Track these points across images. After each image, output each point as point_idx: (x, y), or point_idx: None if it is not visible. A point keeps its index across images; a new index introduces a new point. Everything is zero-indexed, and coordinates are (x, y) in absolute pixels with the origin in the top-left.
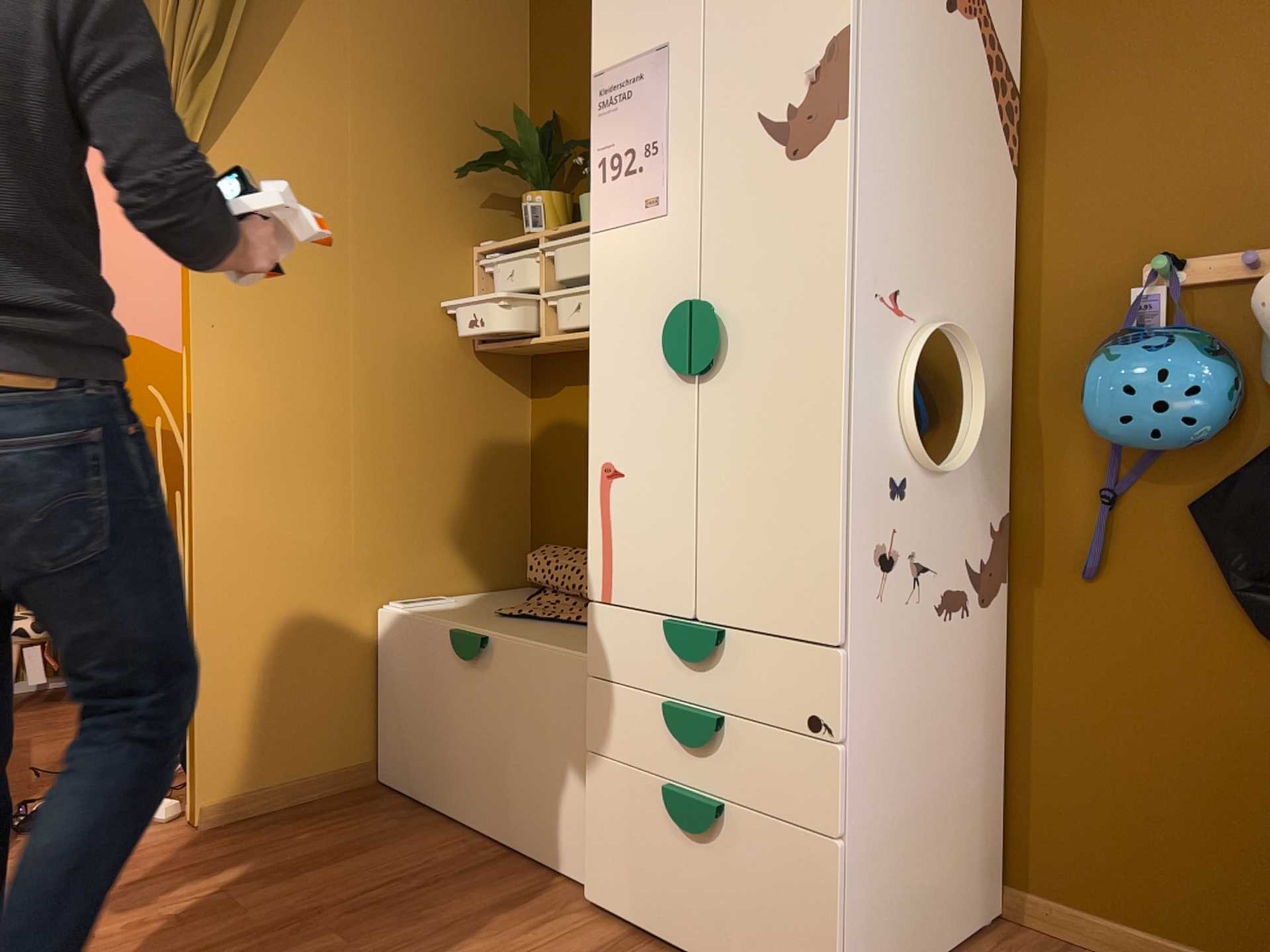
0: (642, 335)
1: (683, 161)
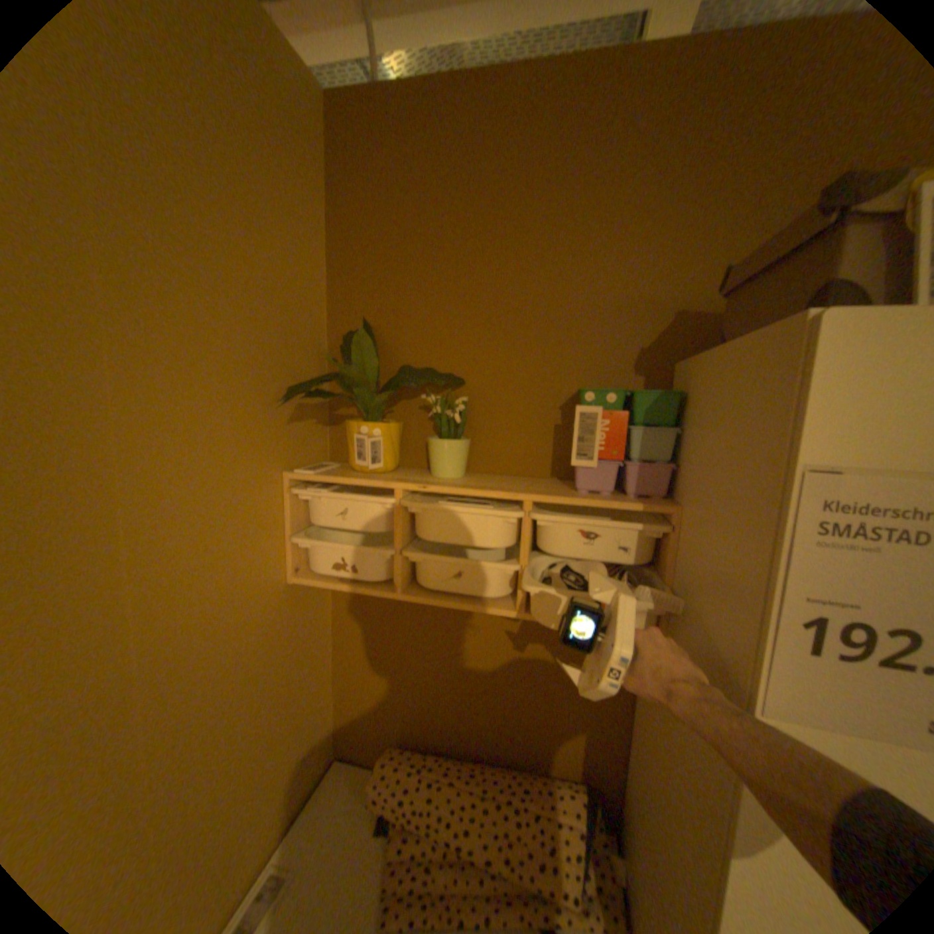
0: None
1: None
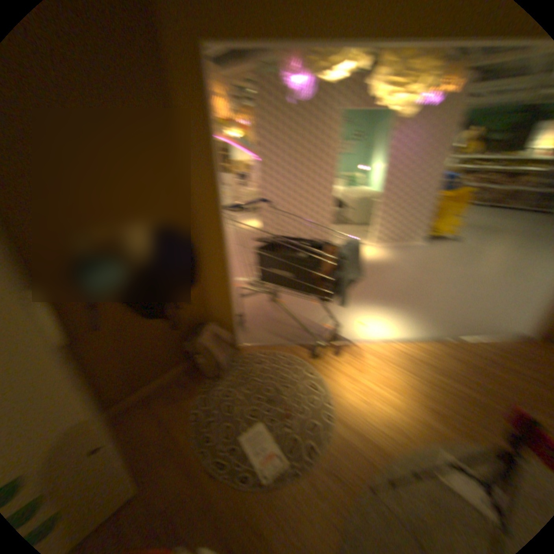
0: None
1: None
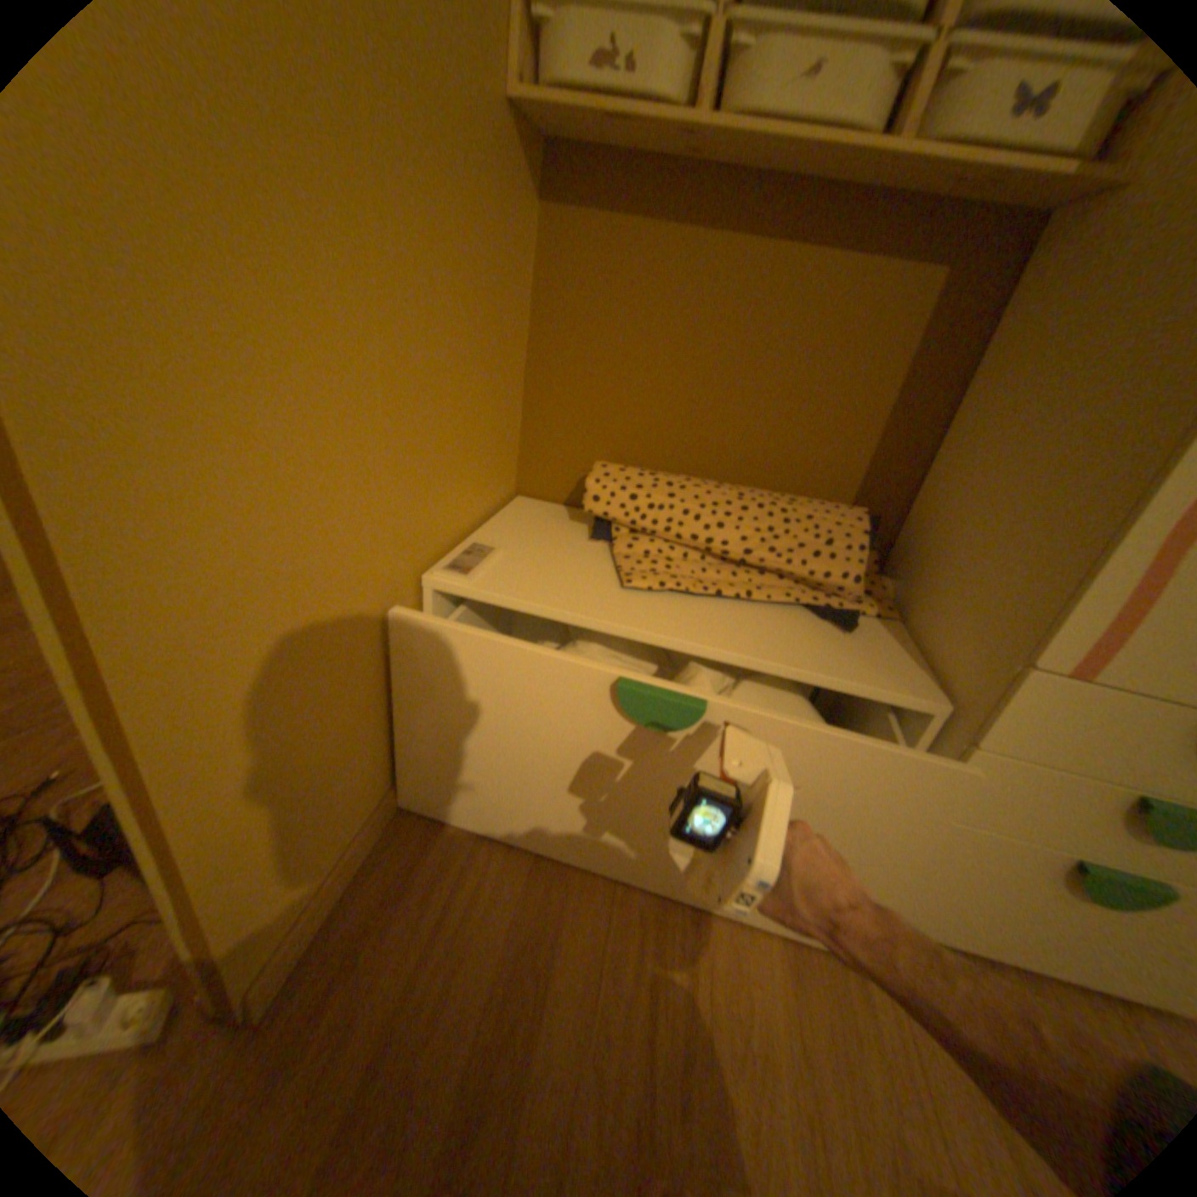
0: None
1: None
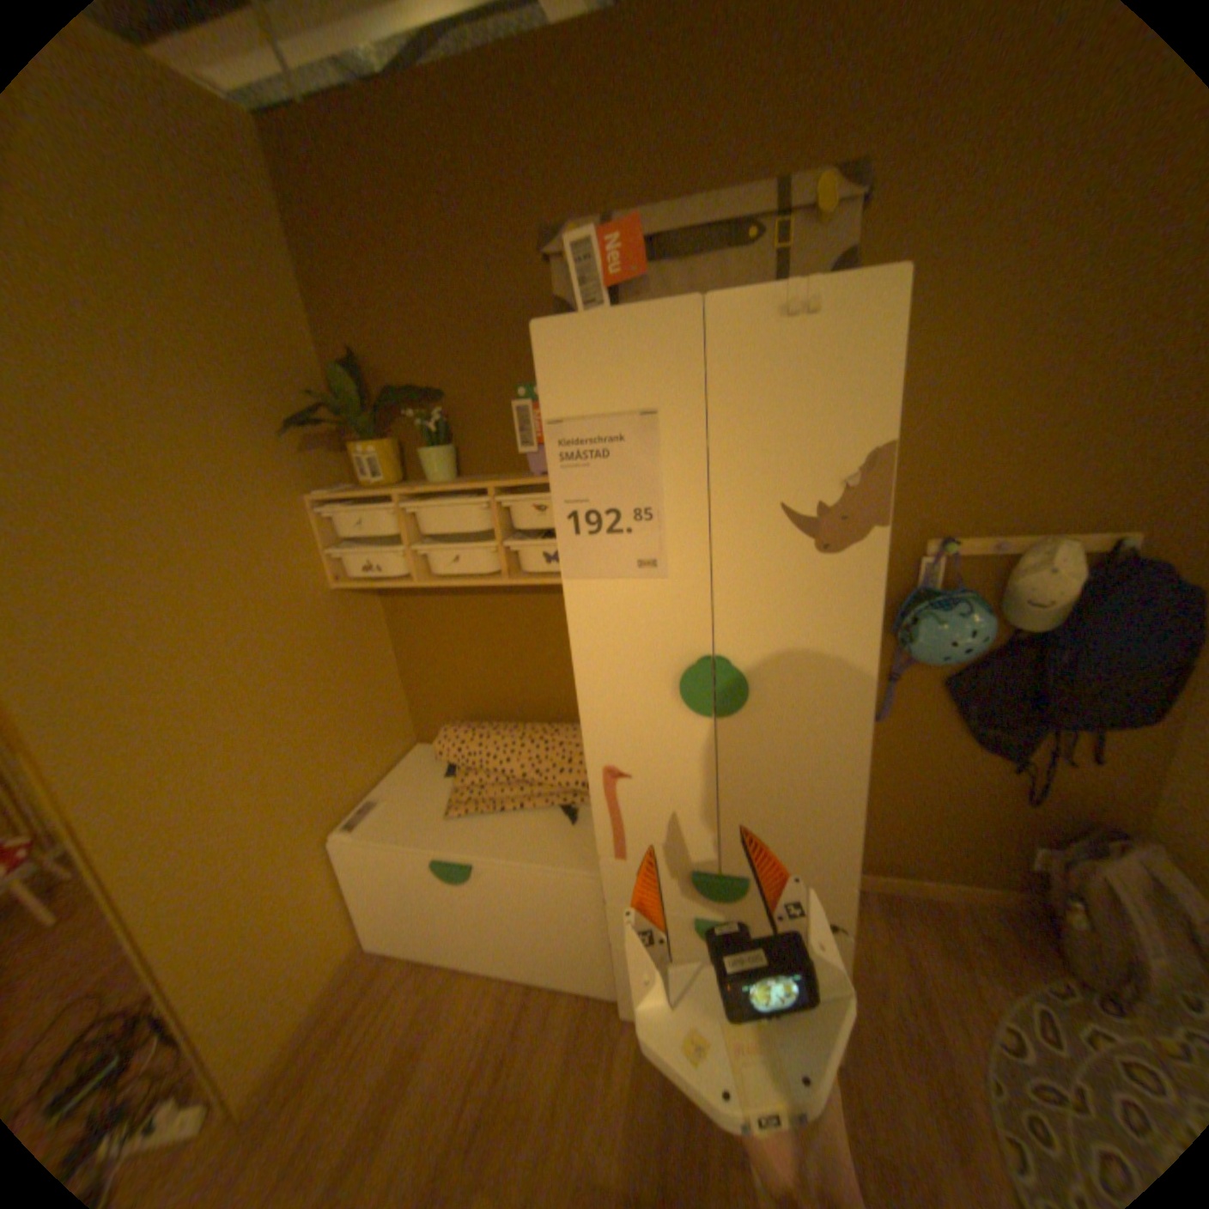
0: (643, 675)
1: (686, 532)
